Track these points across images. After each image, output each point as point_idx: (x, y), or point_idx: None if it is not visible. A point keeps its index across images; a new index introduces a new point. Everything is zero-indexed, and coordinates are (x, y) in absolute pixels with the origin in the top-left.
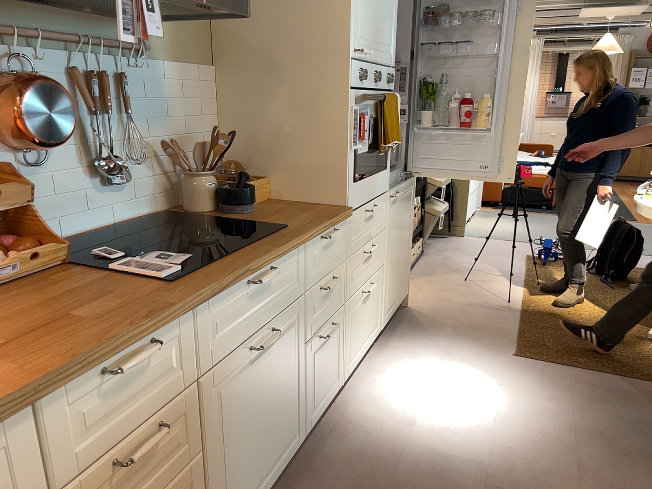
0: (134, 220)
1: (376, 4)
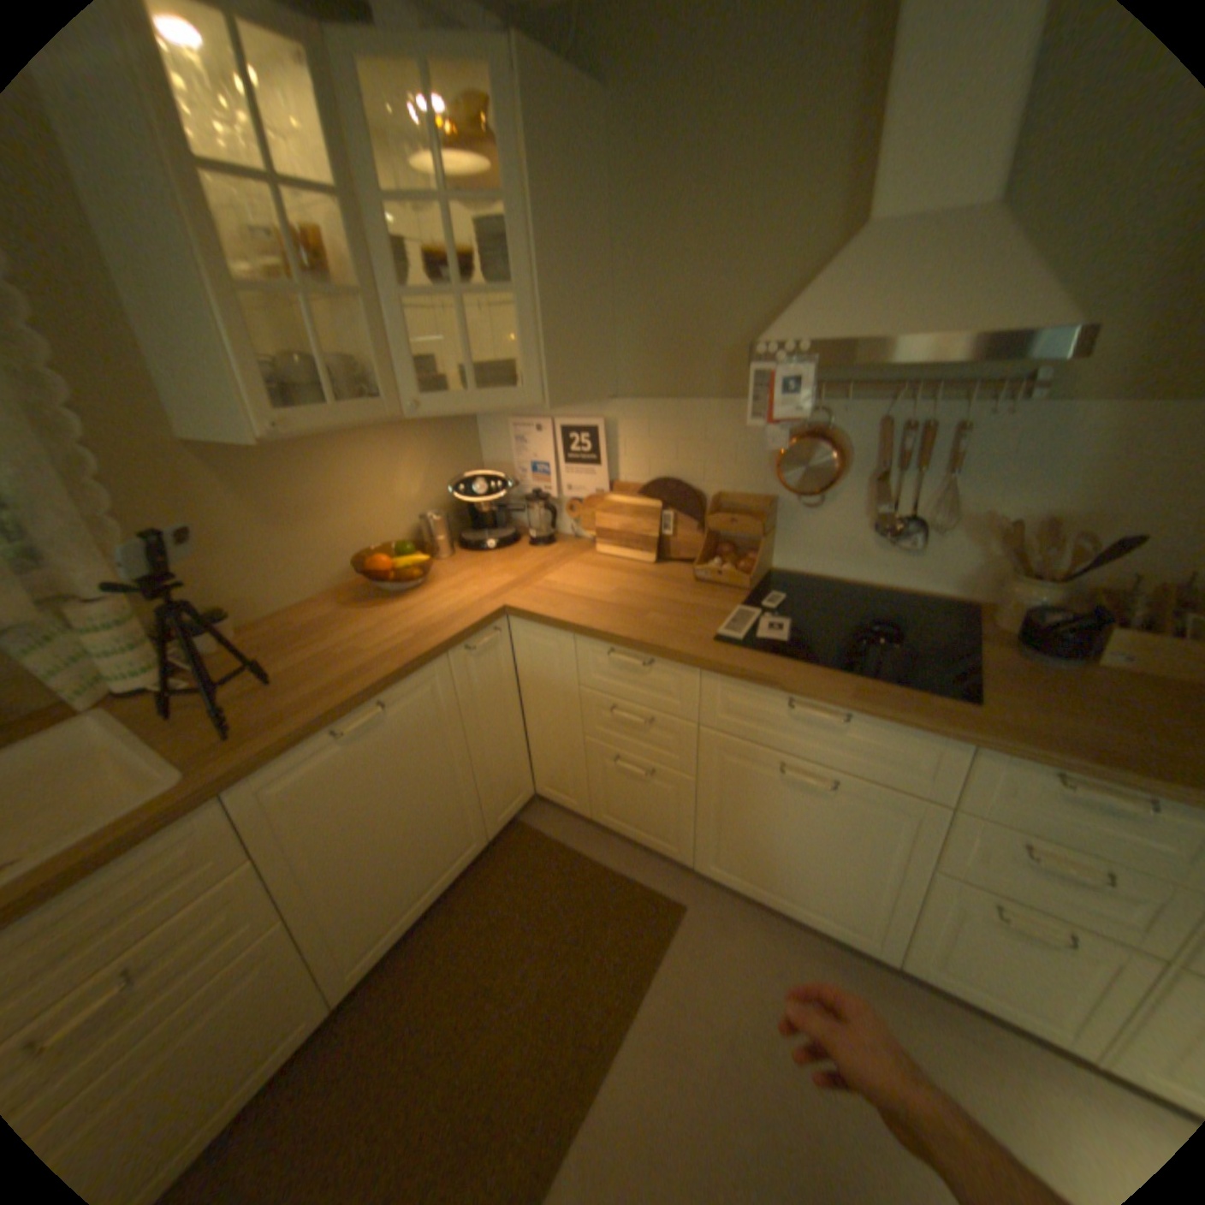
0: (924, 595)
1: None
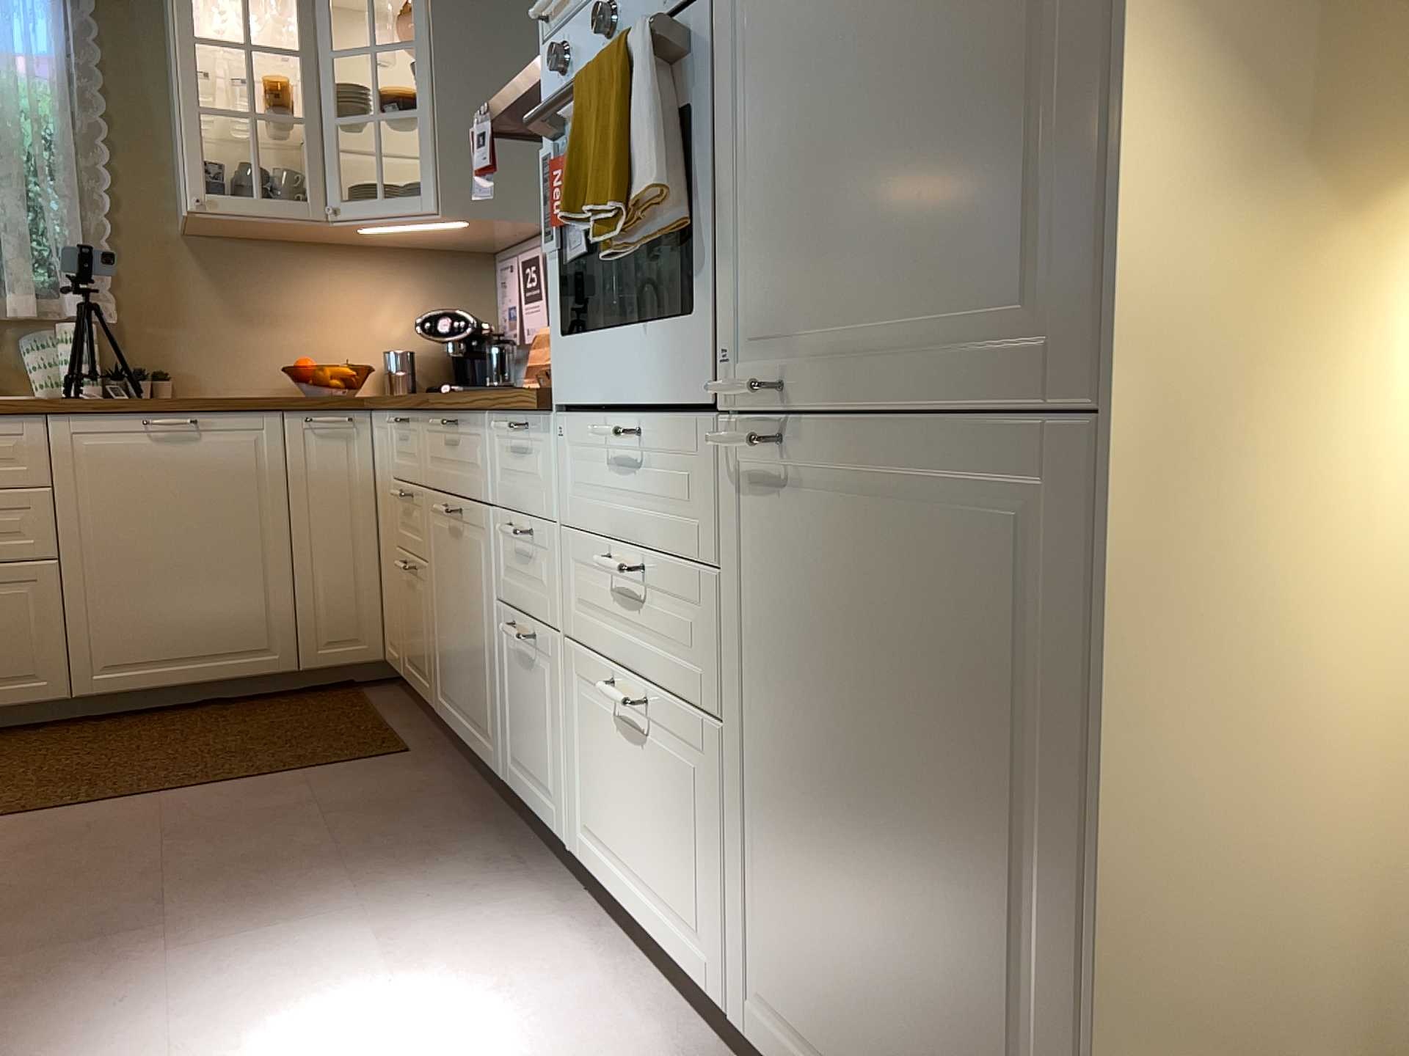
0: None
1: None
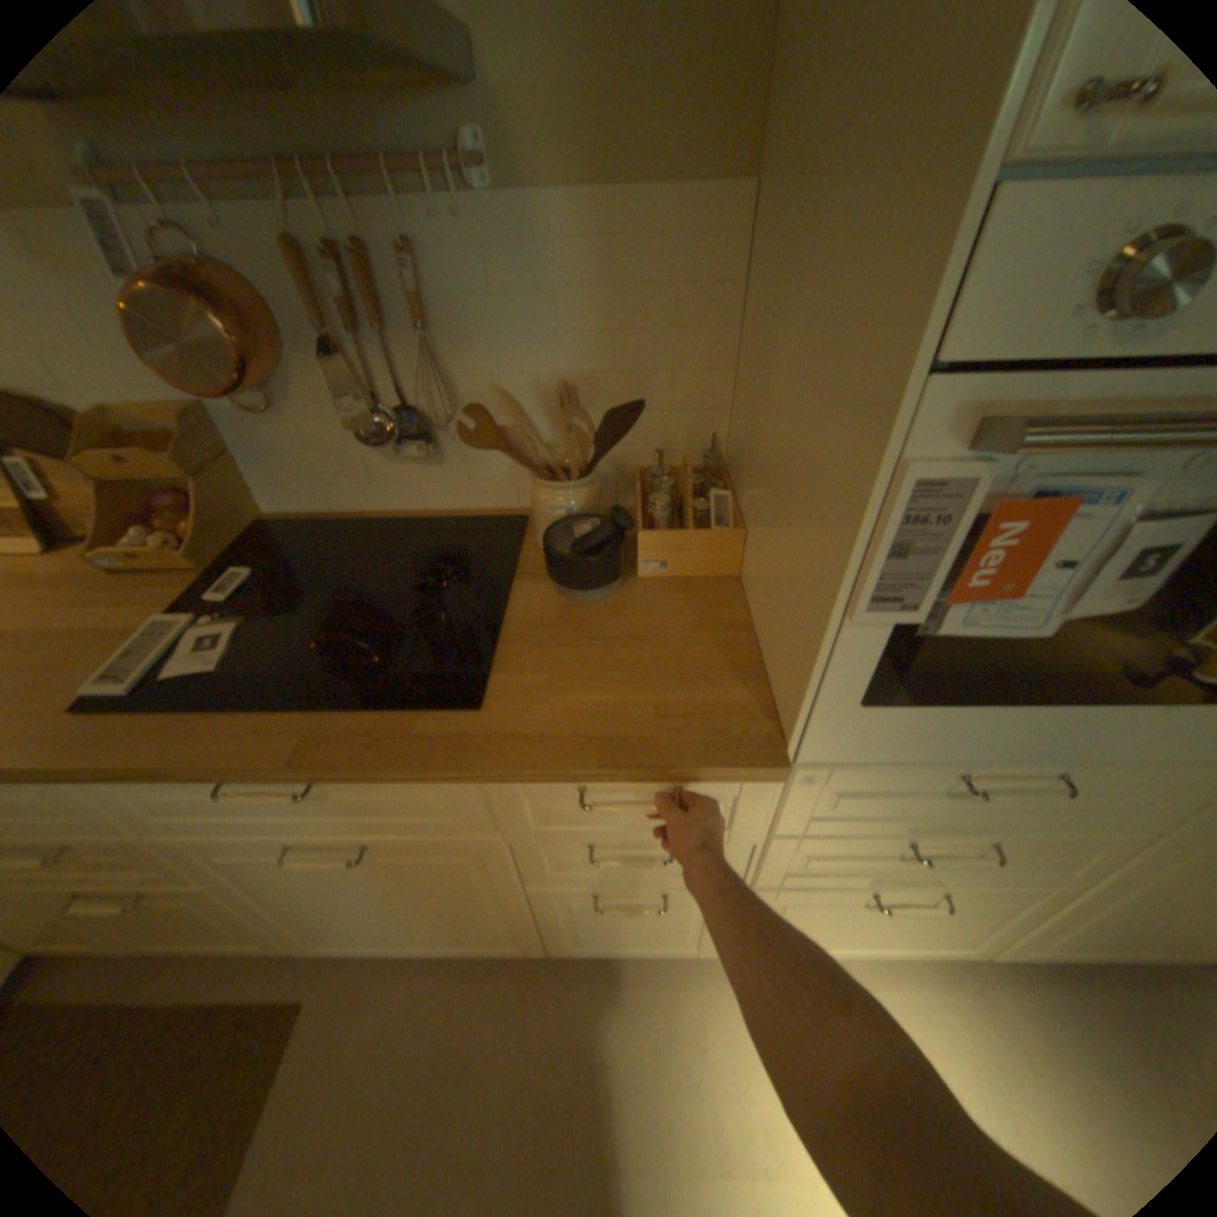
0: (467, 513)
1: None
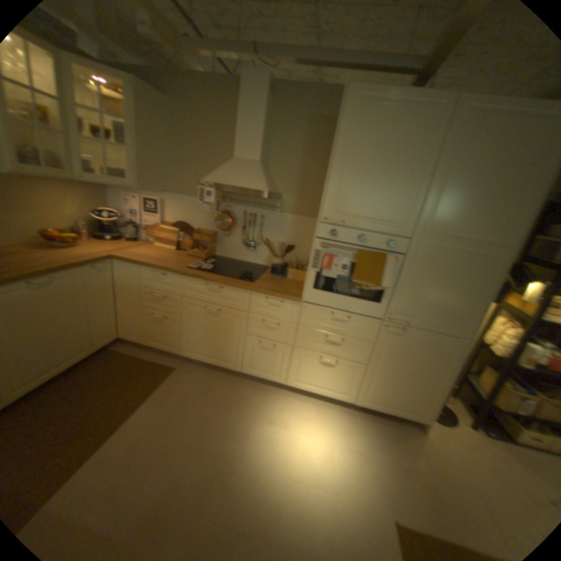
0: (255, 264)
1: (365, 192)
